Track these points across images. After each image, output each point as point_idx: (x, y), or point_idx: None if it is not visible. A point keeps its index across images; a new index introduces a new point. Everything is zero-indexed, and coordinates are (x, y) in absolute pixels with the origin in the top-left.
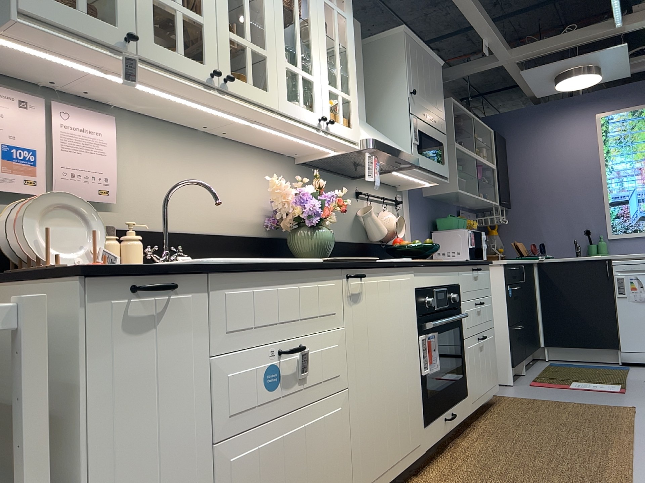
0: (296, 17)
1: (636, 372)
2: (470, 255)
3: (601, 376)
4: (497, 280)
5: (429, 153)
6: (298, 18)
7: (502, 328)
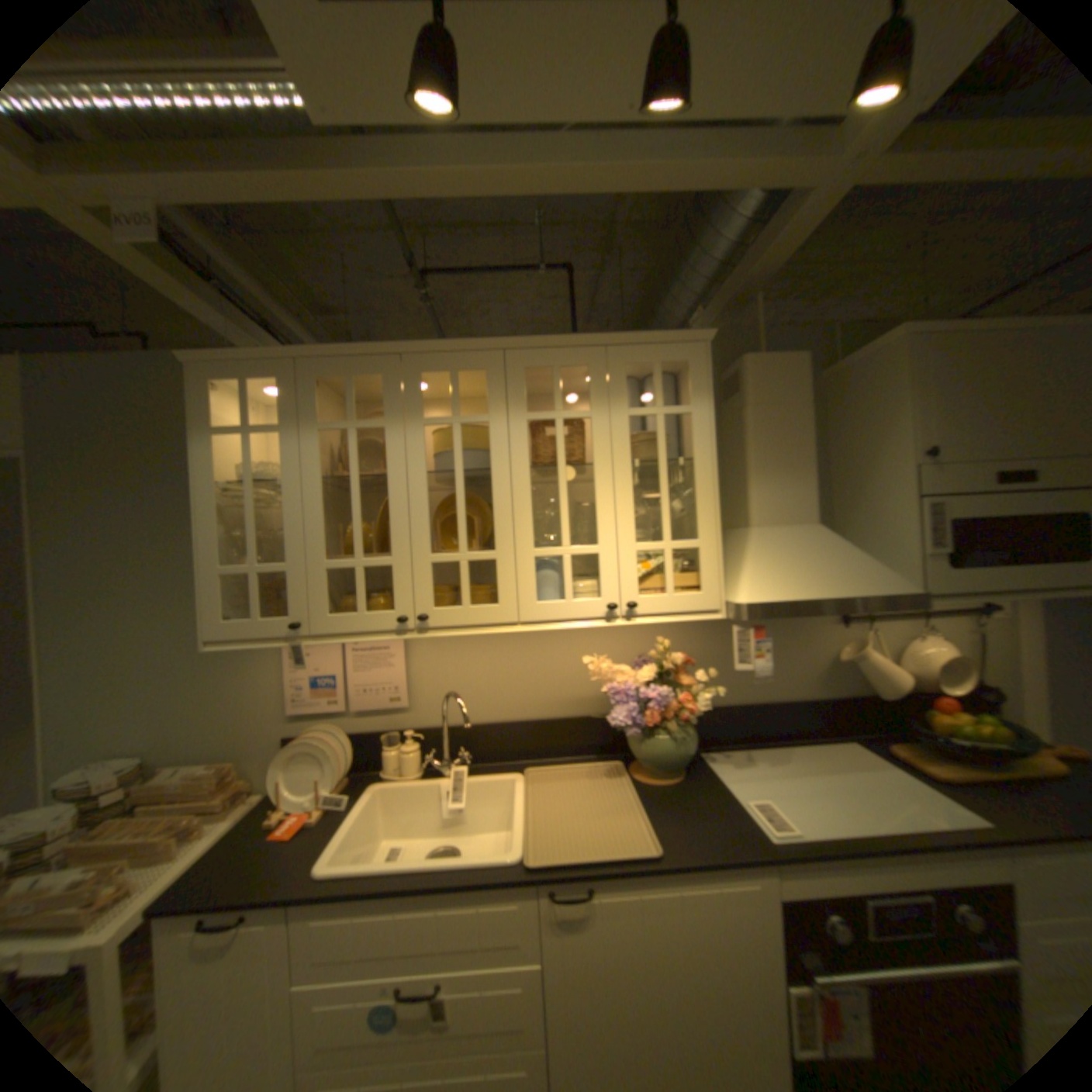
0: (560, 474)
1: None
2: None
3: None
4: None
5: (1015, 550)
6: (564, 474)
7: None
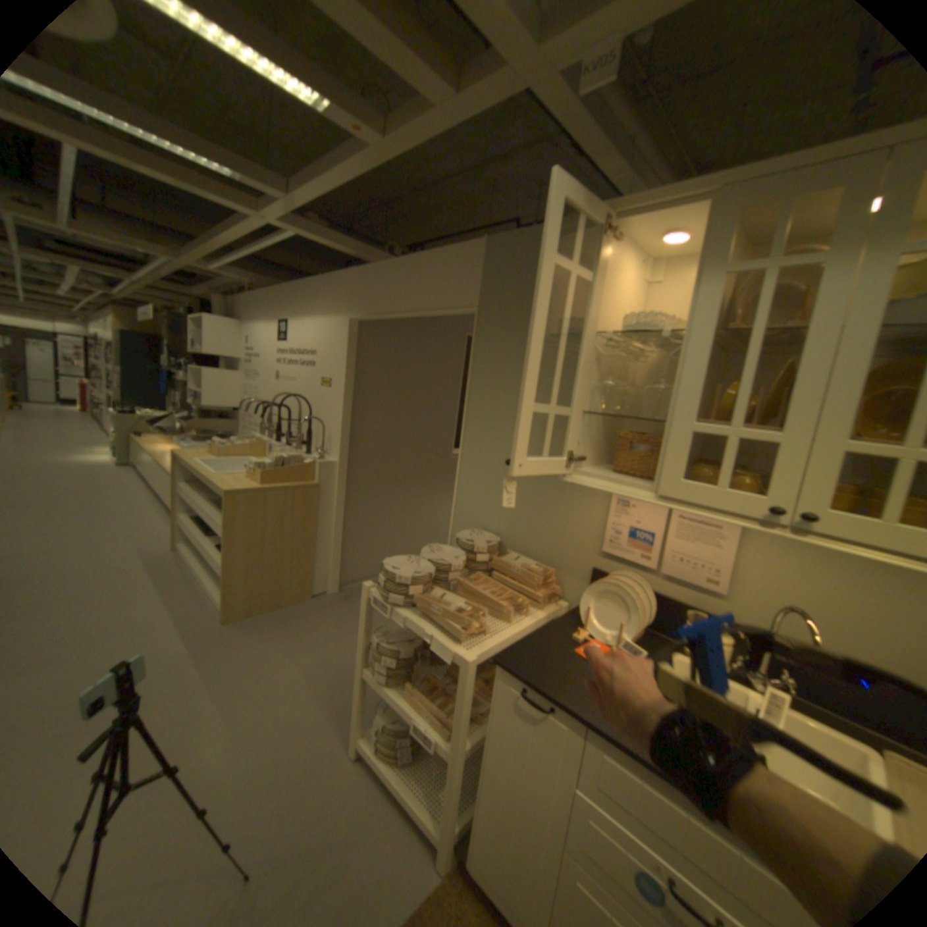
0: None
1: None
2: None
3: None
4: None
5: None
6: None
7: None
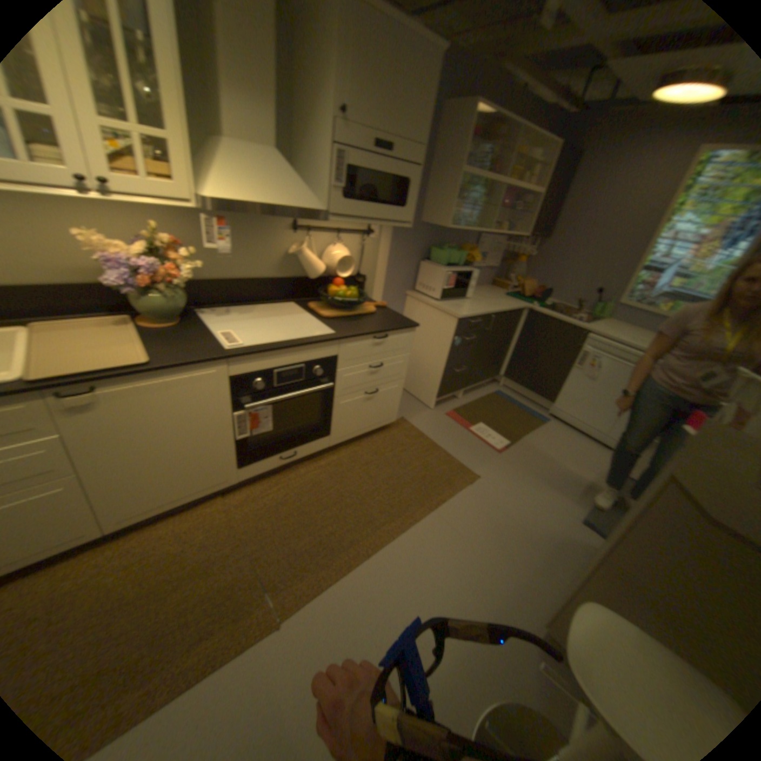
0: None
1: (548, 430)
2: (443, 296)
3: (511, 426)
4: (450, 329)
5: (377, 193)
6: None
7: (439, 368)
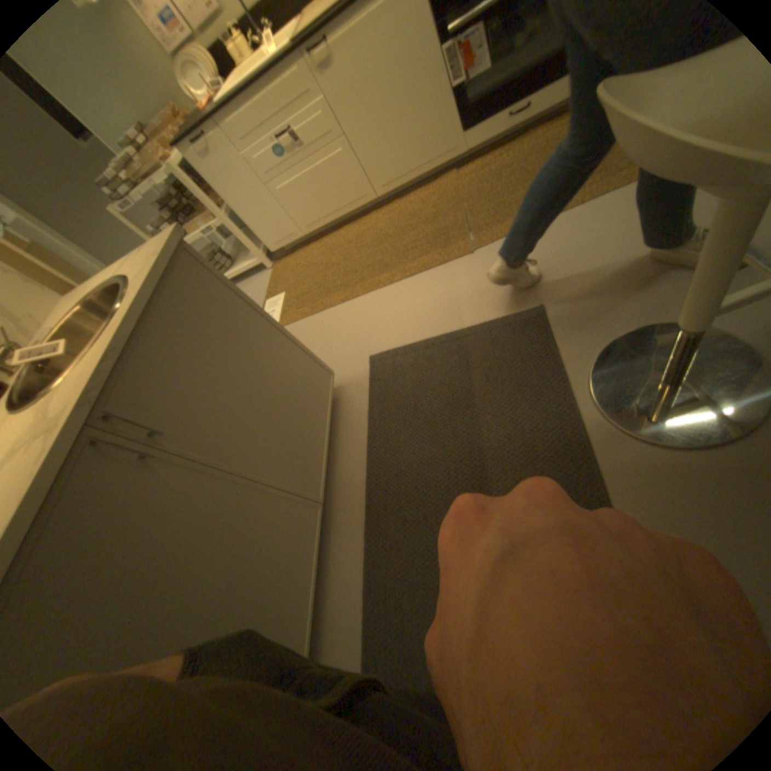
0: None
1: None
2: None
3: None
4: None
5: None
6: None
7: None
